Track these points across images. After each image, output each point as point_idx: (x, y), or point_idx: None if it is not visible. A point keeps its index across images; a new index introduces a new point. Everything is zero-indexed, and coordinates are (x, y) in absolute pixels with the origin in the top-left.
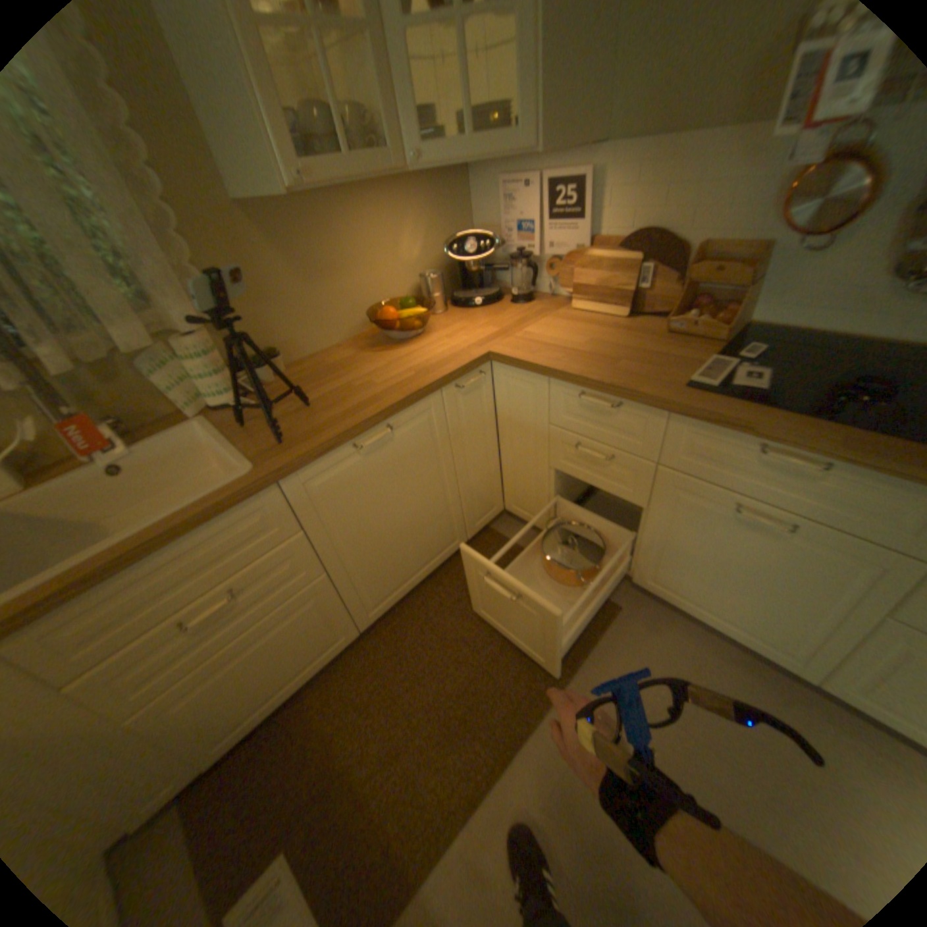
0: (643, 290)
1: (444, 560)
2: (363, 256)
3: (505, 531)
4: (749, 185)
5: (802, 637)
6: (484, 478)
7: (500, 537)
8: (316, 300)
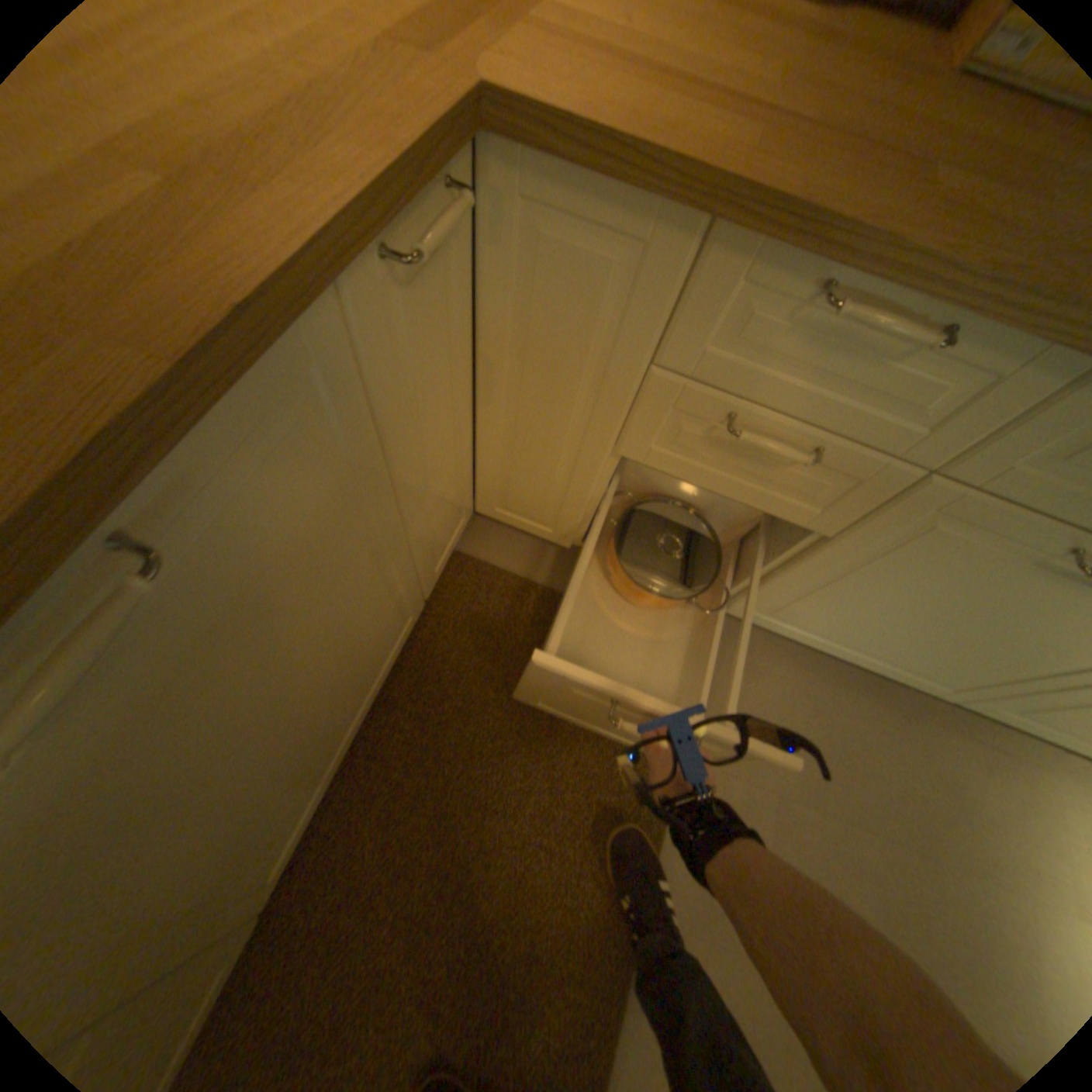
0: None
1: (393, 662)
2: None
3: (480, 548)
4: None
5: (989, 676)
6: (450, 484)
7: (476, 565)
8: None
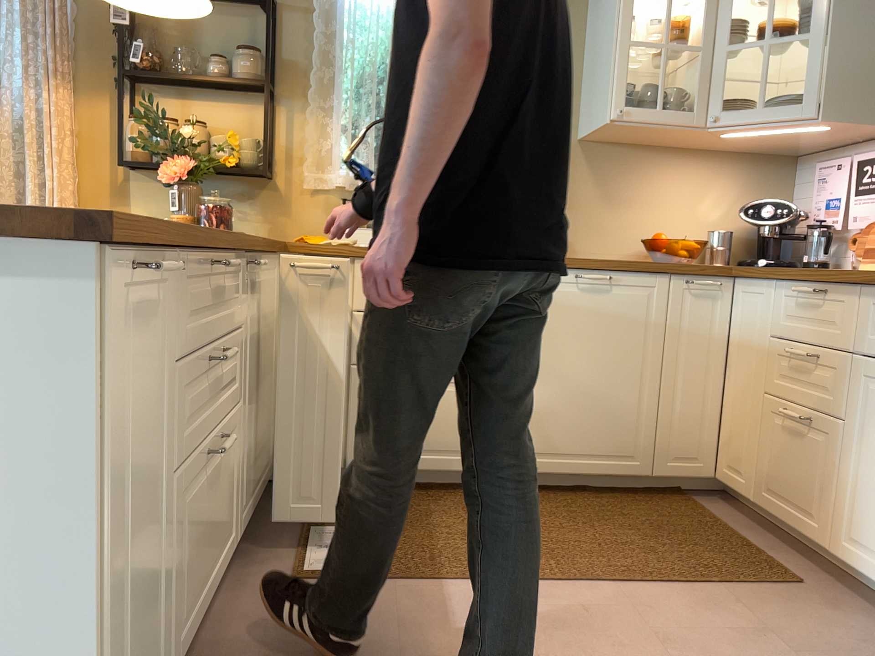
0: None
1: (616, 475)
2: (662, 200)
3: (707, 504)
4: None
5: None
6: (696, 408)
7: (696, 504)
8: (607, 219)
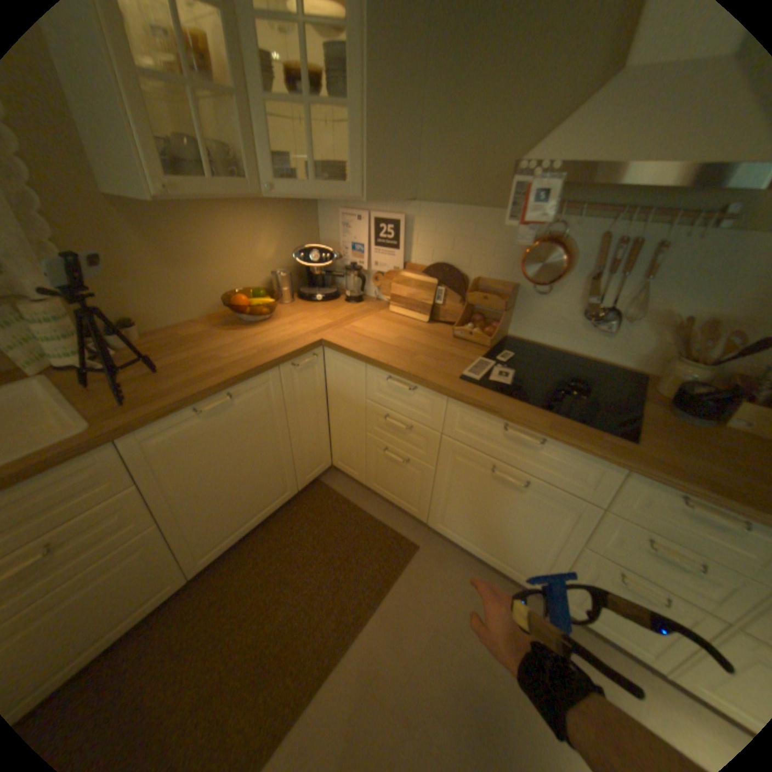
0: (438, 305)
1: (276, 509)
2: (223, 252)
3: (331, 483)
4: (502, 246)
5: (538, 565)
6: (314, 439)
7: (327, 489)
8: (176, 282)
